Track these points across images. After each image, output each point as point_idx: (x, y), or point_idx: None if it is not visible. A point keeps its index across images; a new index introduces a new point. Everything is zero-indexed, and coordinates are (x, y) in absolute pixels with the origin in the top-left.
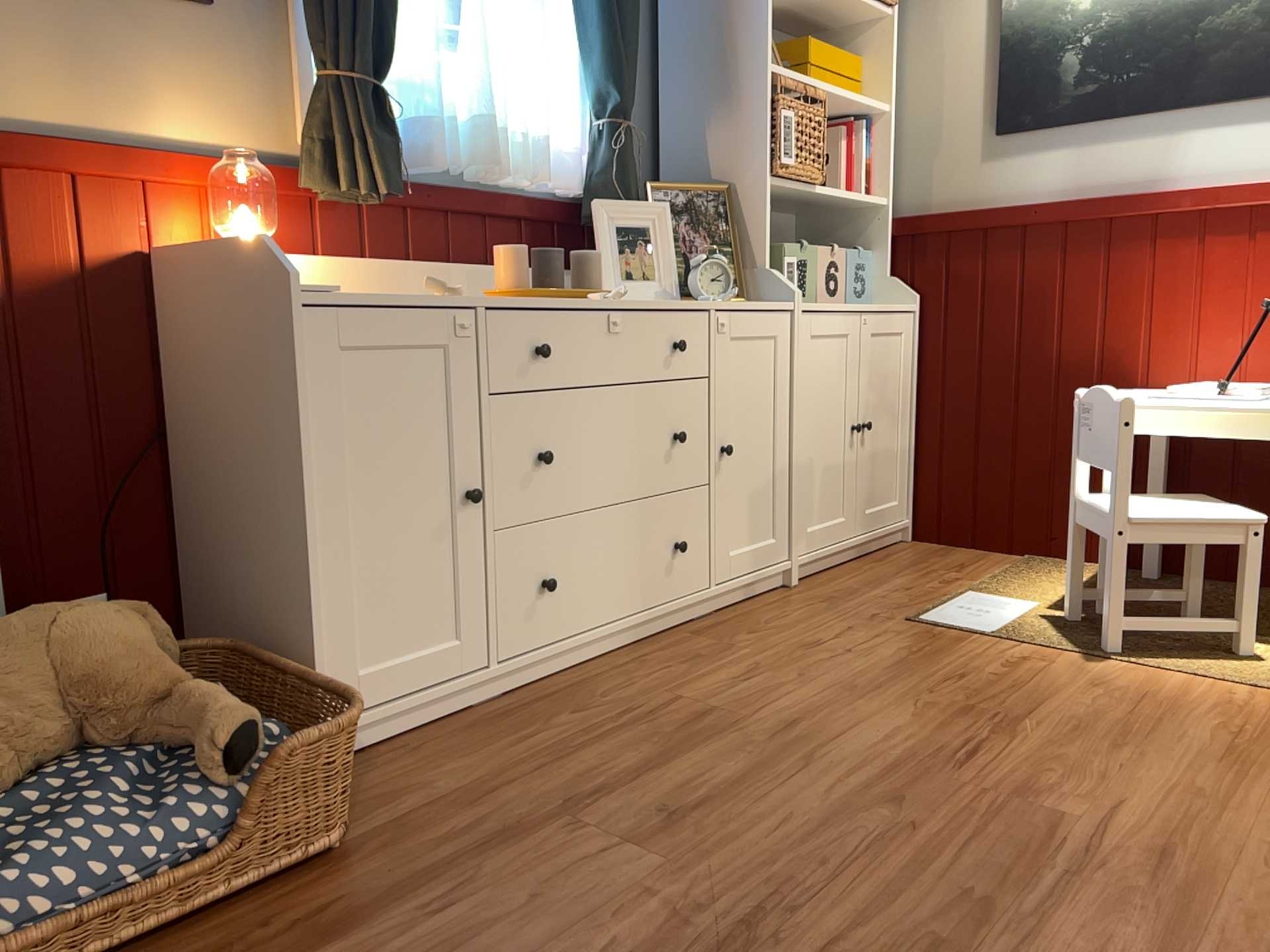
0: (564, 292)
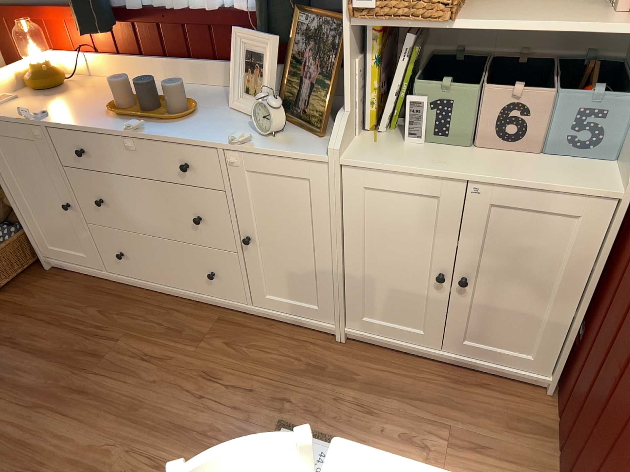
0: (132, 116)
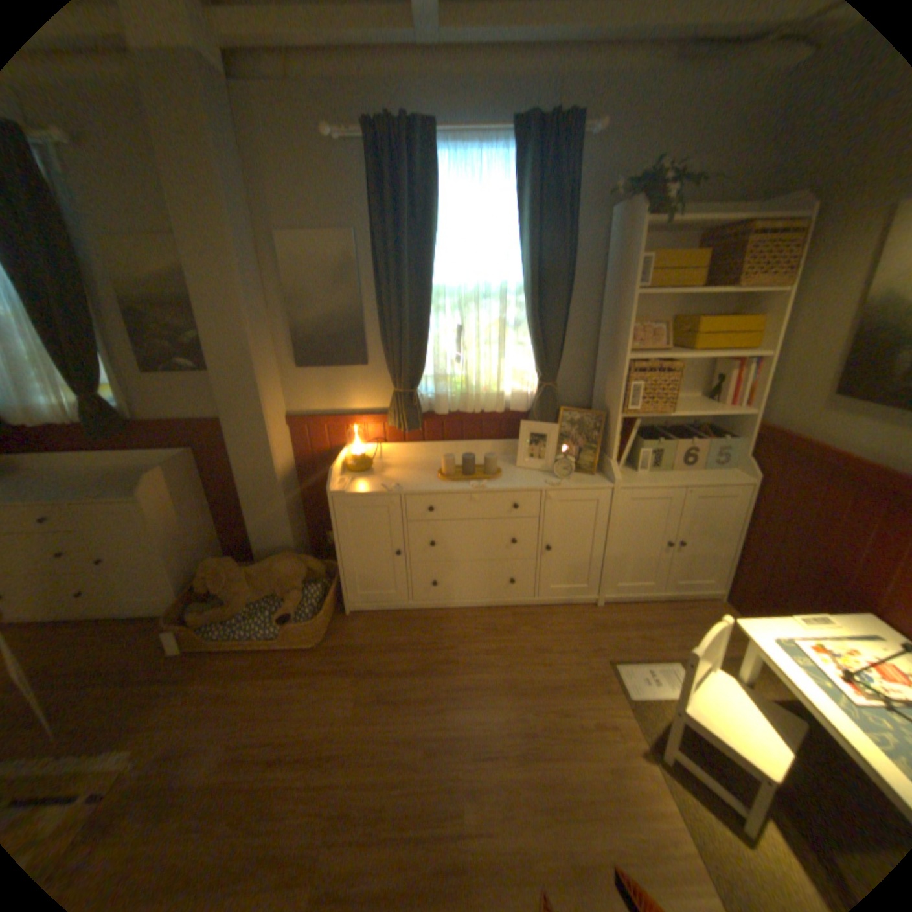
0: (462, 479)
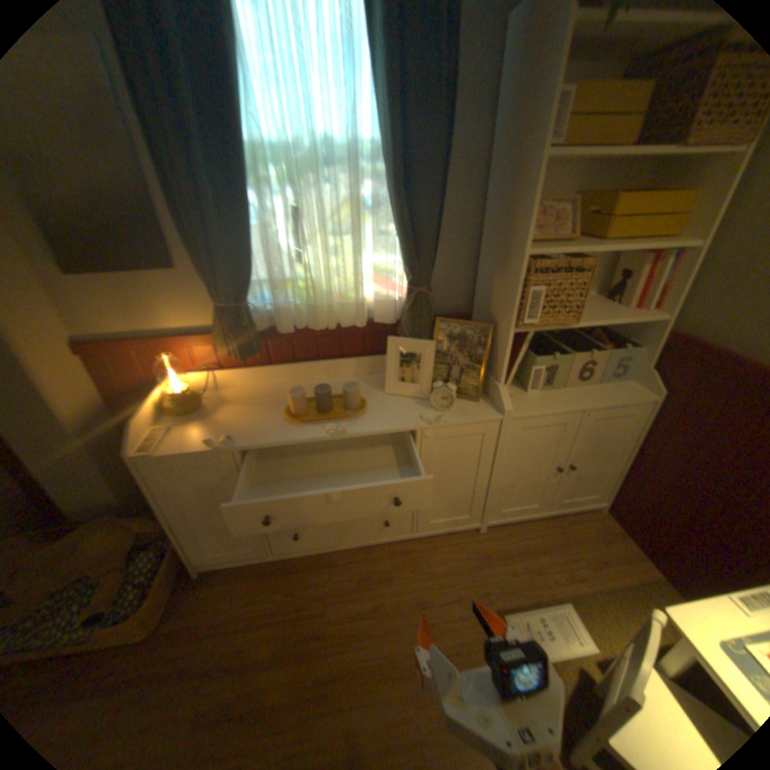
0: (316, 420)
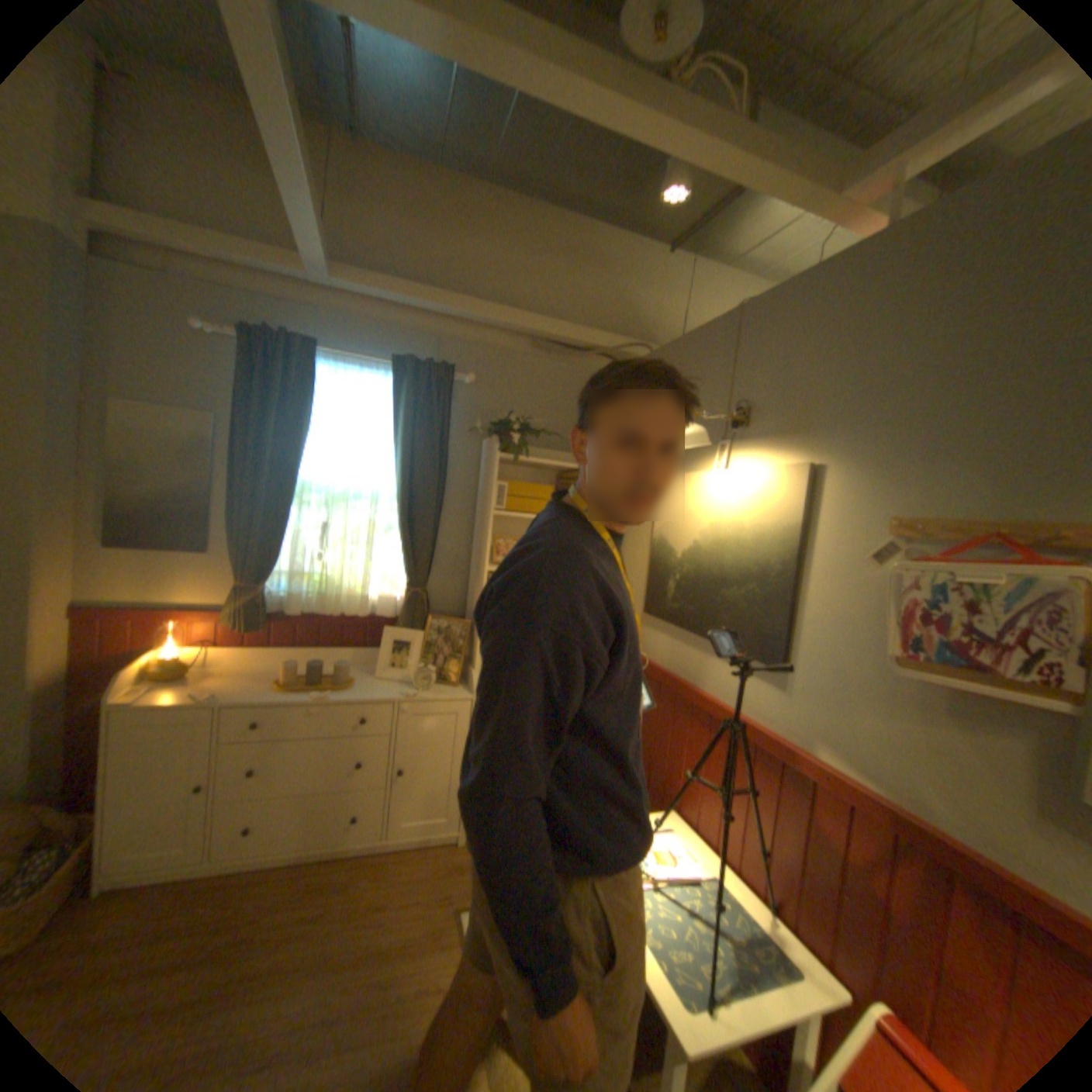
0: (303, 690)
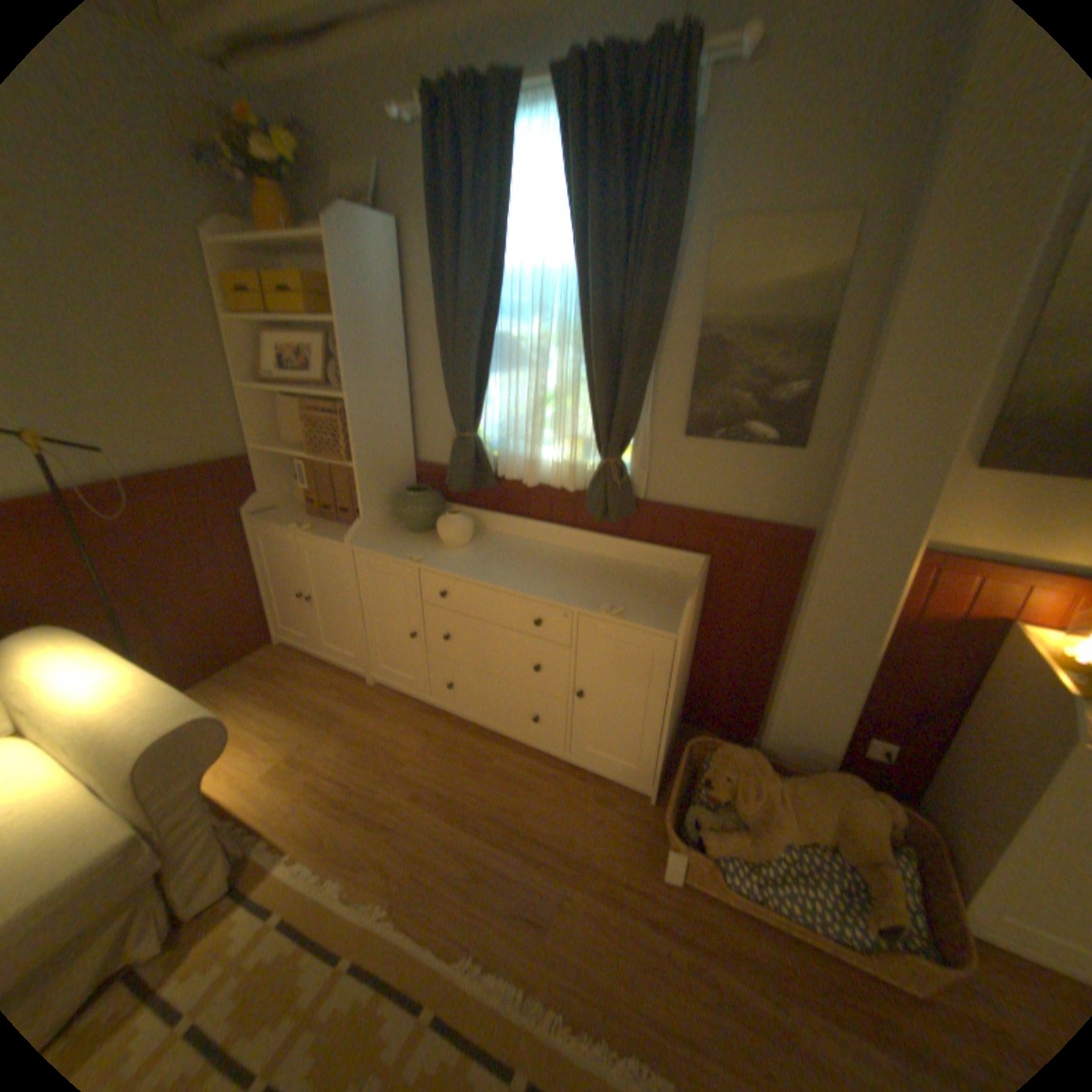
0: None
